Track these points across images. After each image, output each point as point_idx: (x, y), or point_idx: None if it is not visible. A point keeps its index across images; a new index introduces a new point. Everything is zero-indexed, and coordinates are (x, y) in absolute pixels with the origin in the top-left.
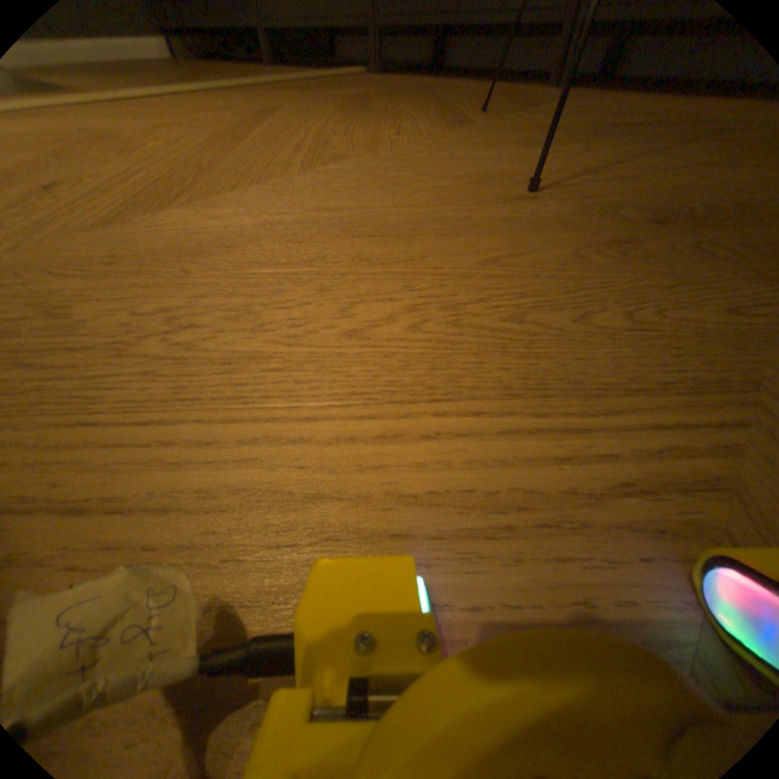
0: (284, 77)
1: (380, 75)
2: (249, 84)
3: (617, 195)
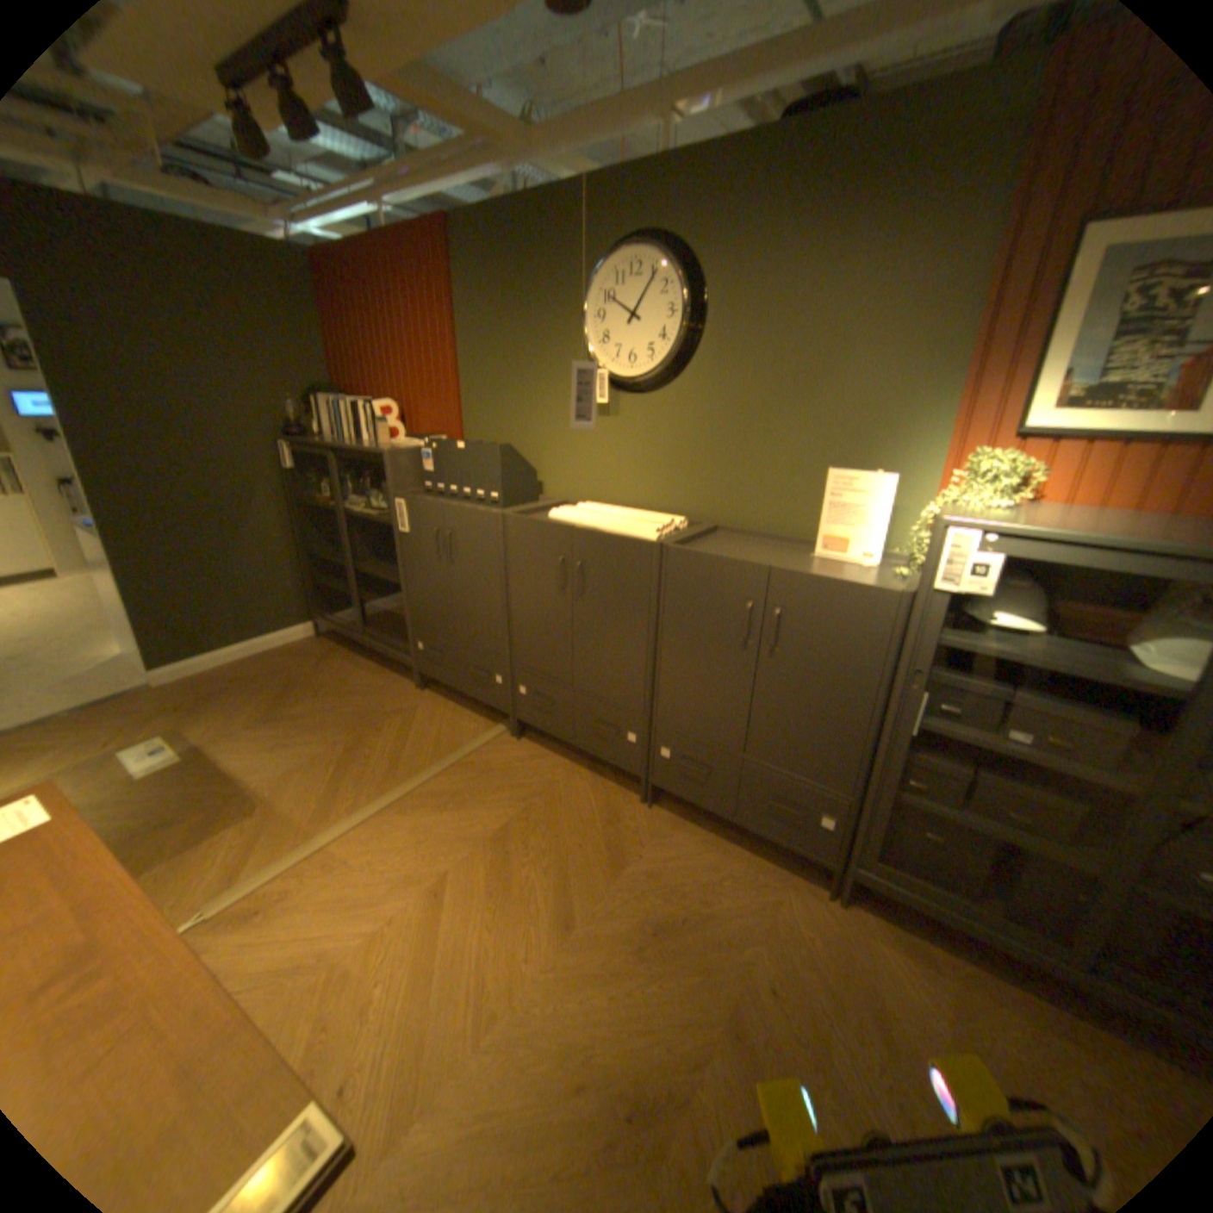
0: (439, 769)
1: (517, 744)
2: (412, 790)
3: (621, 1076)
